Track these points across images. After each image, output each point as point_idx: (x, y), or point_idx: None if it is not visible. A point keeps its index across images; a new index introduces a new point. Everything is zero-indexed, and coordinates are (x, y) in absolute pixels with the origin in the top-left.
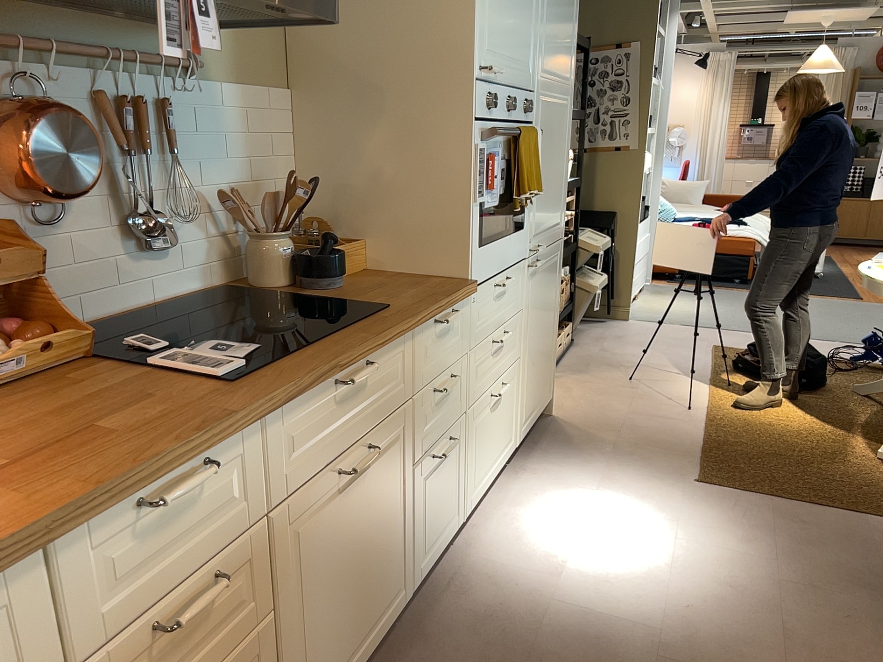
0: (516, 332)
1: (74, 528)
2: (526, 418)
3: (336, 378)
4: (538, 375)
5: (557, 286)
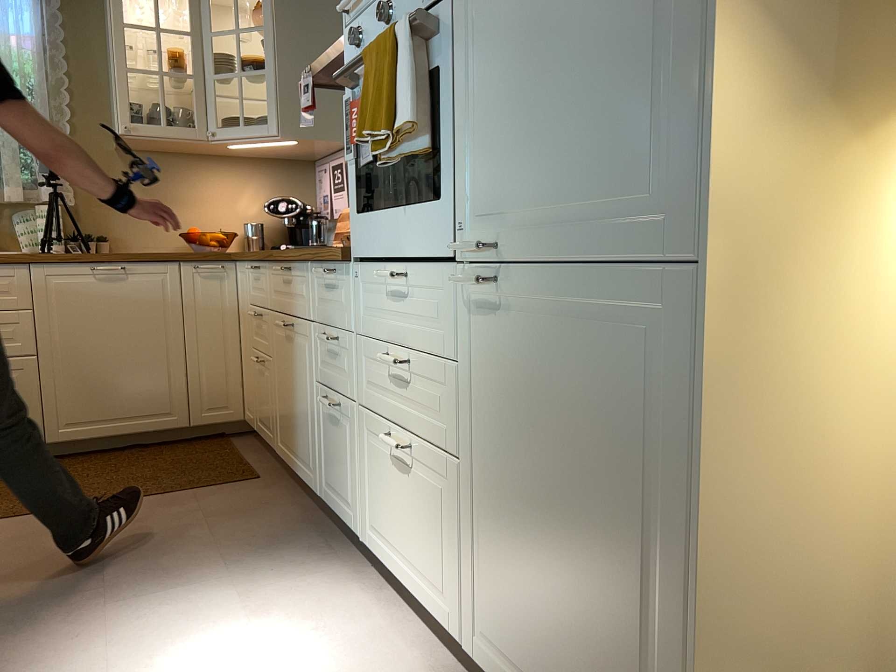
0: (444, 394)
1: (243, 259)
2: (498, 650)
3: (282, 266)
4: (547, 614)
5: (674, 445)
